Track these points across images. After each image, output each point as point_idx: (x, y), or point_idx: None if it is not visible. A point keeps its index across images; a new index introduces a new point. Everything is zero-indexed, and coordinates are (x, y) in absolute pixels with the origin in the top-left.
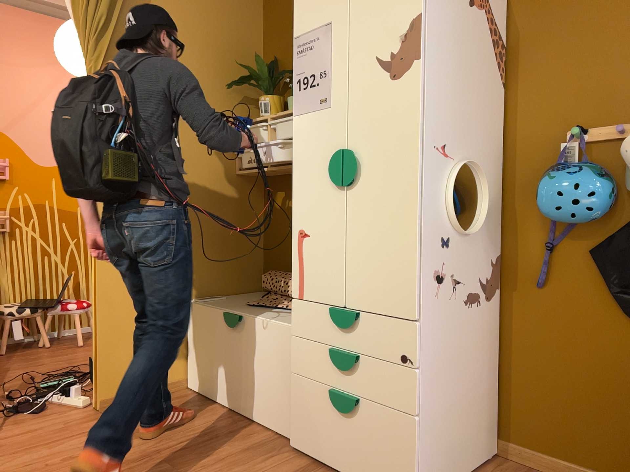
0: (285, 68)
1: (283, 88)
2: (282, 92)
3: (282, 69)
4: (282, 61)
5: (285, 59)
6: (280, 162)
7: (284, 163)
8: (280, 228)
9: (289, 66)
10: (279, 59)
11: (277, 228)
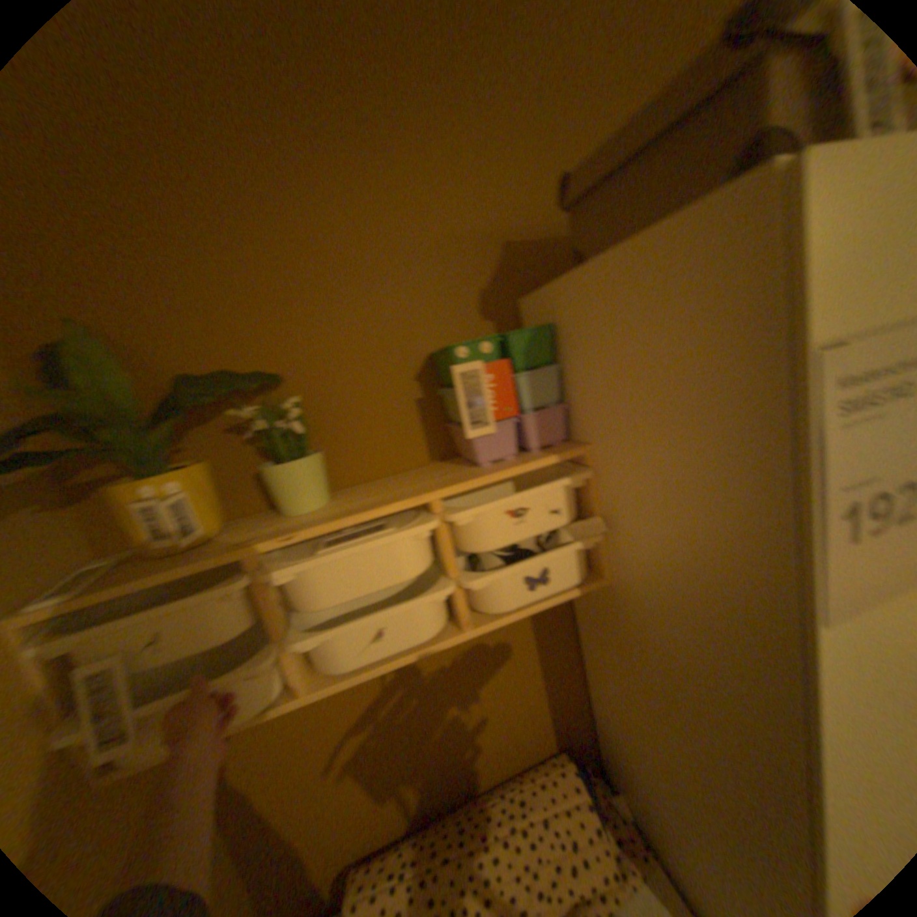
0: (161, 358)
1: (171, 424)
2: (173, 436)
3: (141, 362)
4: (128, 333)
5: (151, 330)
6: (360, 665)
7: (382, 660)
8: (299, 777)
9: (181, 352)
10: (112, 326)
11: (284, 784)
